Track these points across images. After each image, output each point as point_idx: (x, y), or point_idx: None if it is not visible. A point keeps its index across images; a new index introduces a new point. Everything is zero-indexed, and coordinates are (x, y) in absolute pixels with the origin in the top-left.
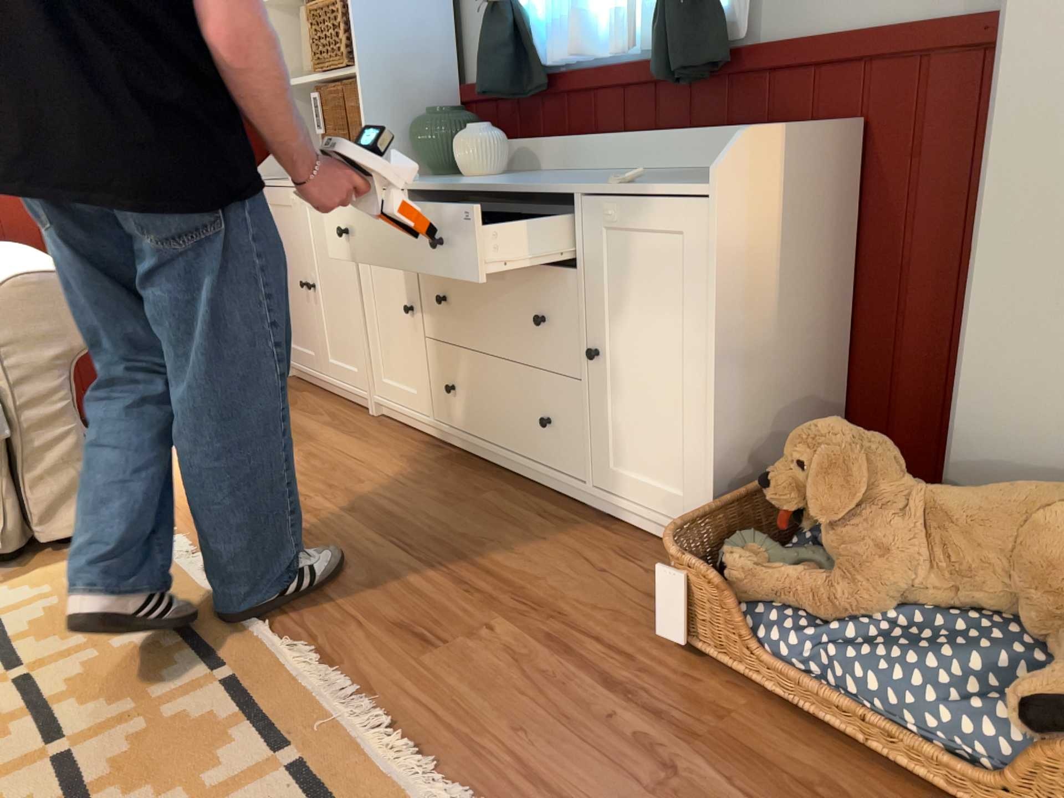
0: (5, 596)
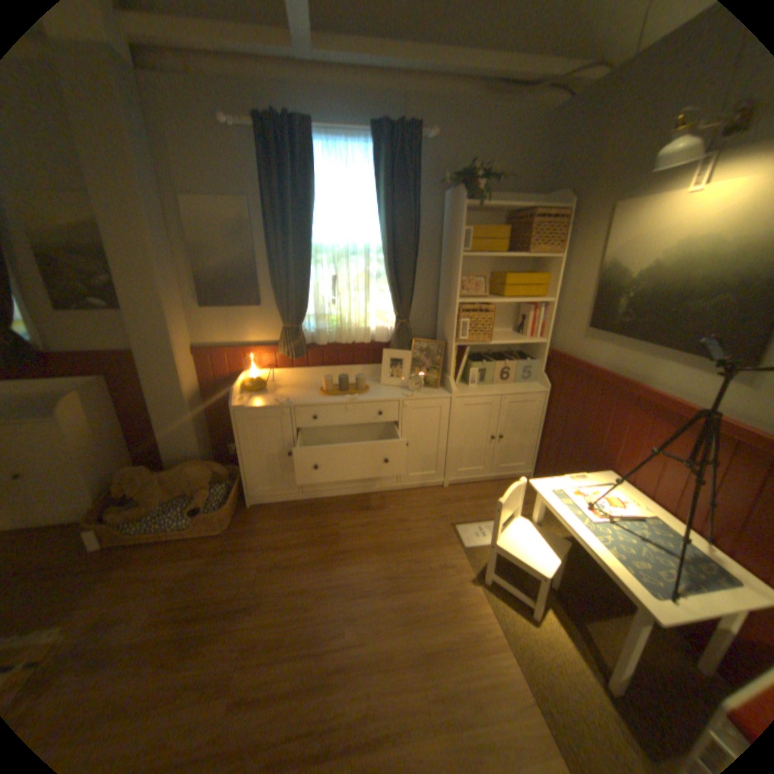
0: None
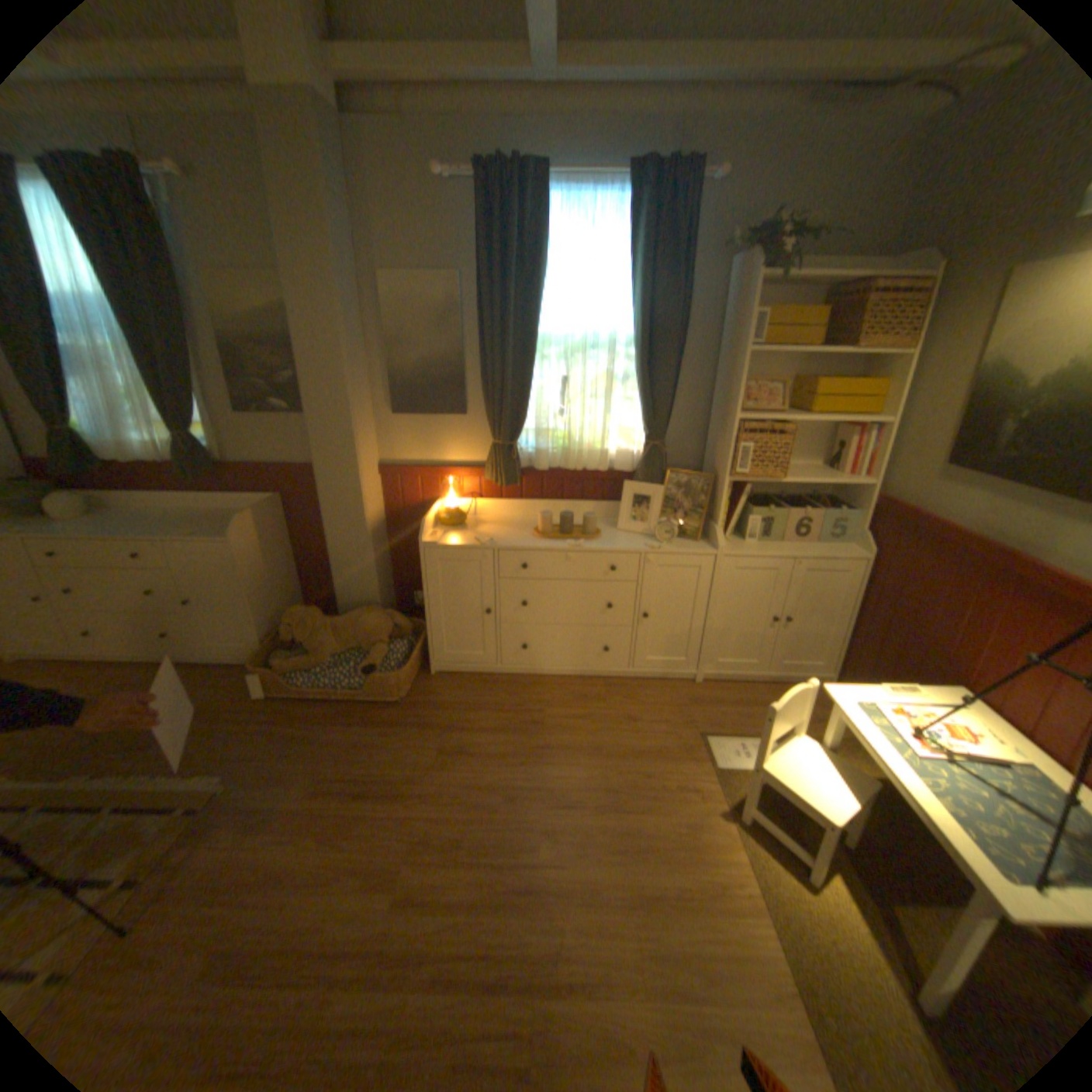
0: None
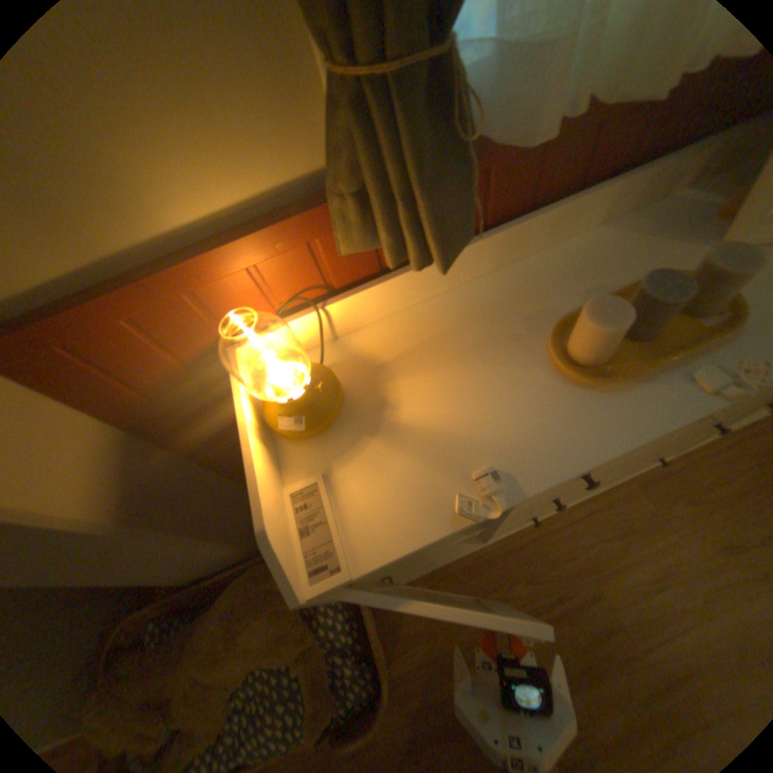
0: None
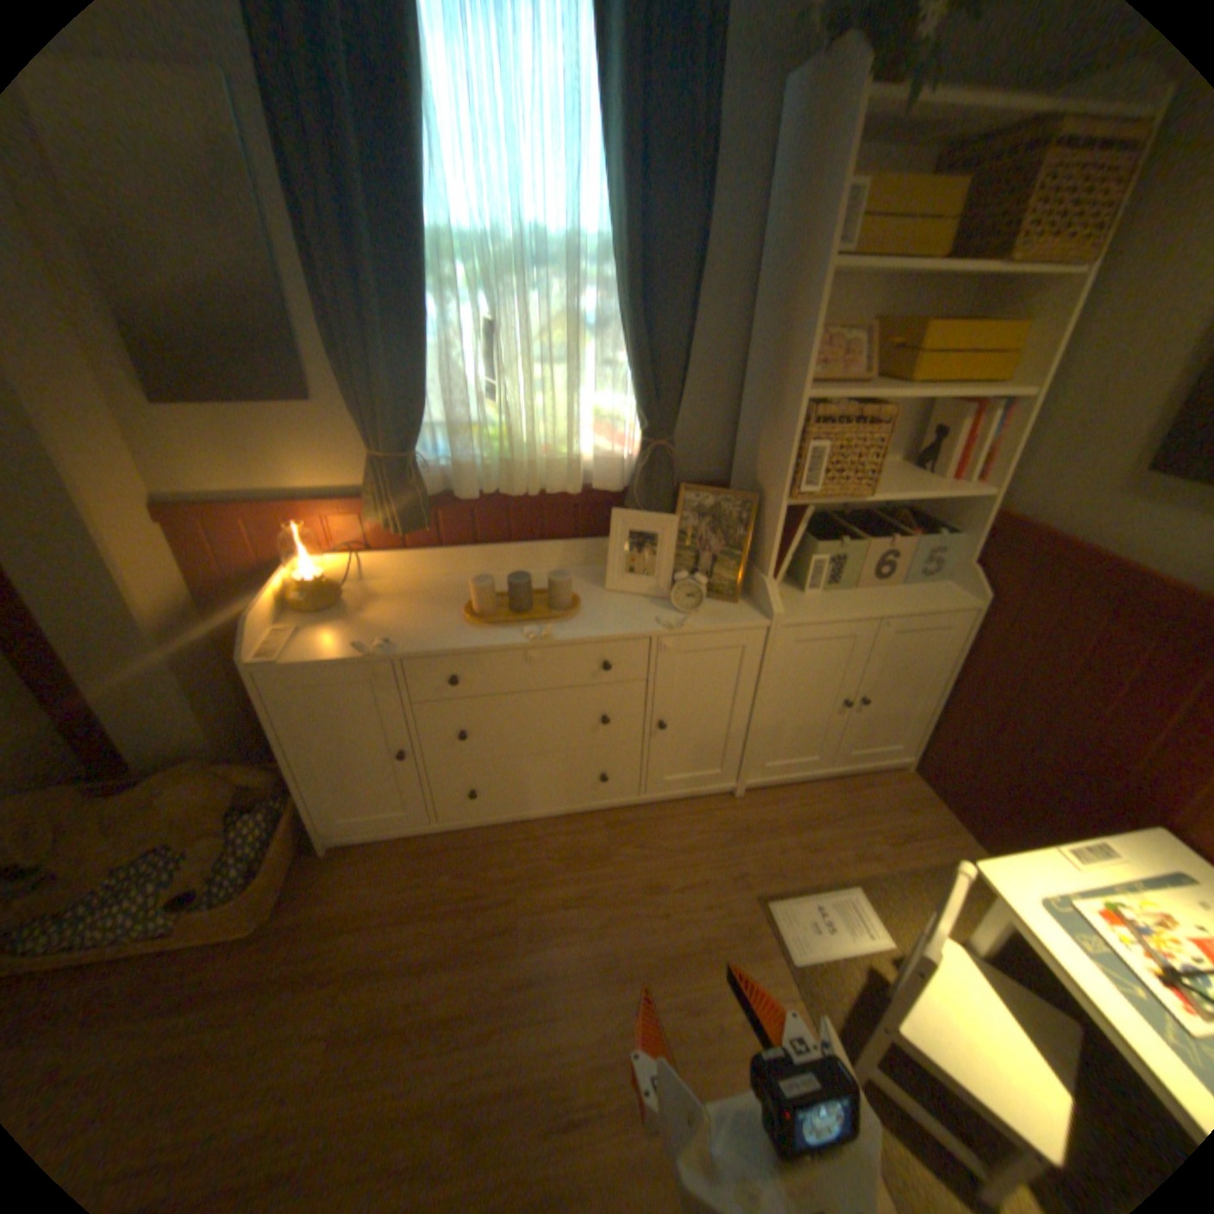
0: None
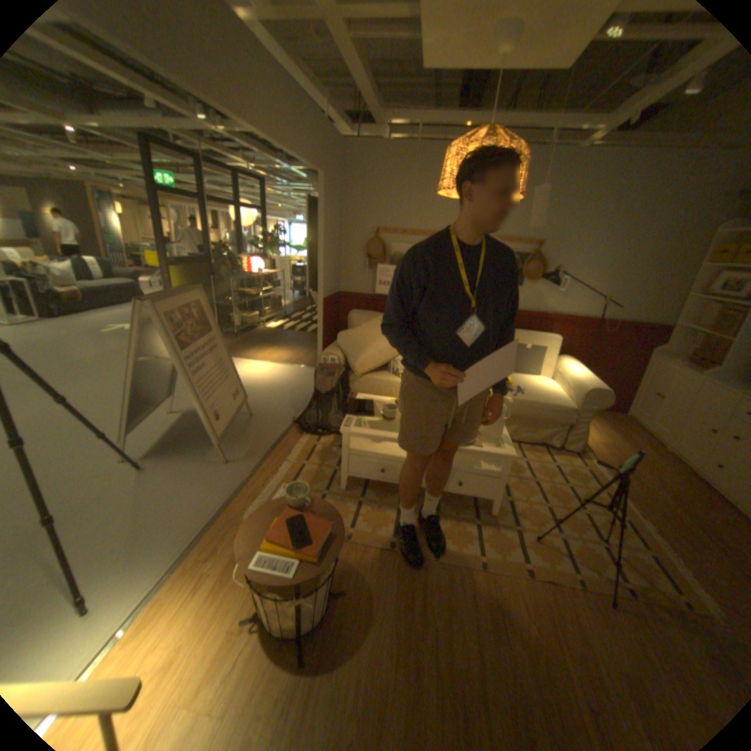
0: (557, 460)
